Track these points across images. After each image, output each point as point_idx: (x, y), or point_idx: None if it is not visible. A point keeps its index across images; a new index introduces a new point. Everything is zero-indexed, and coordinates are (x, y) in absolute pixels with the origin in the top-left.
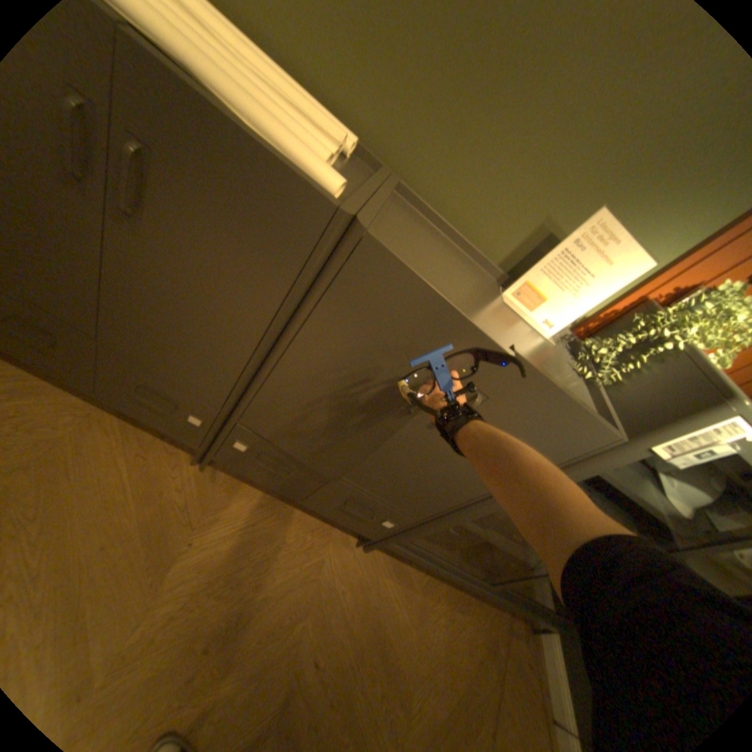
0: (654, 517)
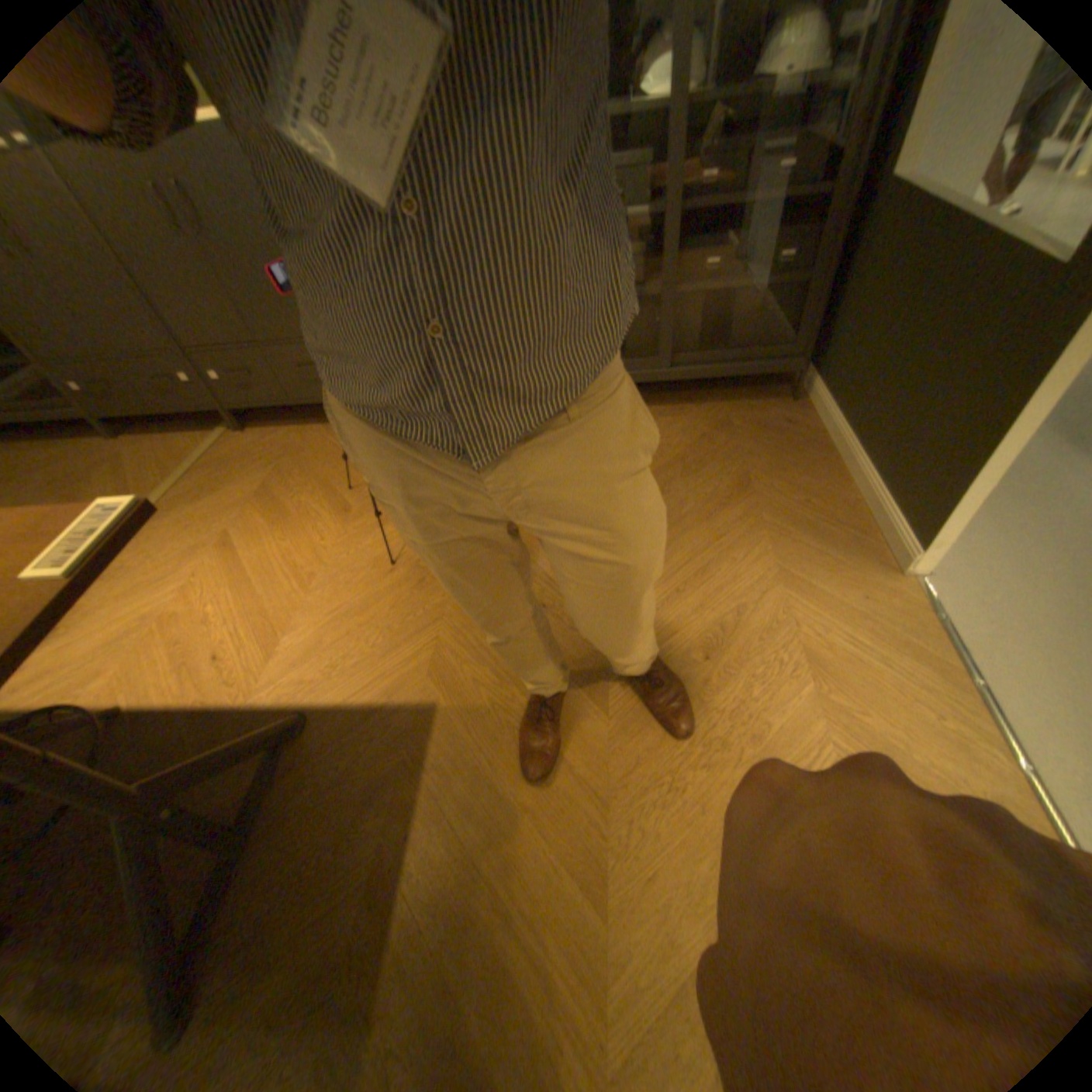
0: (621, 112)
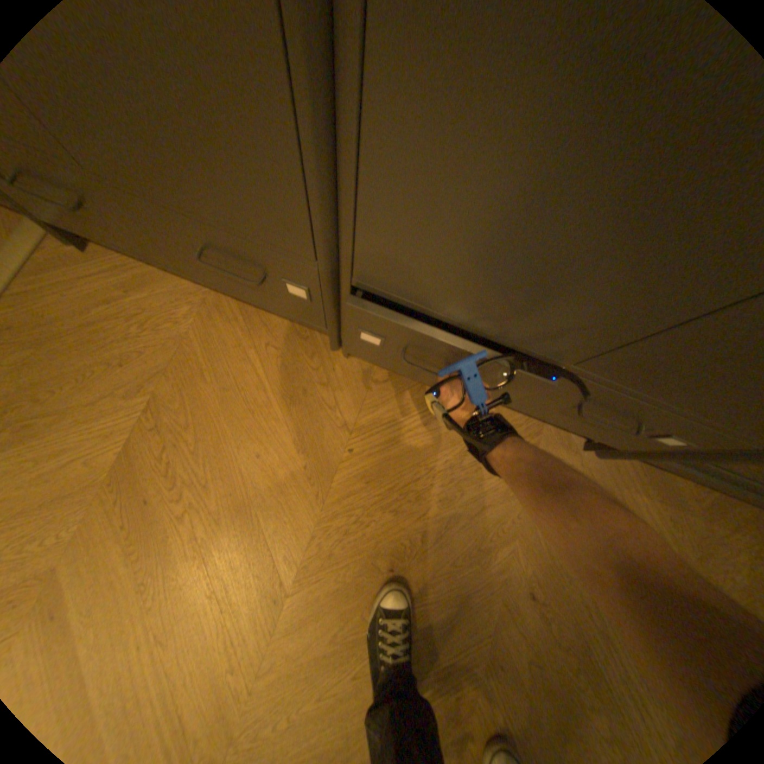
0: None
